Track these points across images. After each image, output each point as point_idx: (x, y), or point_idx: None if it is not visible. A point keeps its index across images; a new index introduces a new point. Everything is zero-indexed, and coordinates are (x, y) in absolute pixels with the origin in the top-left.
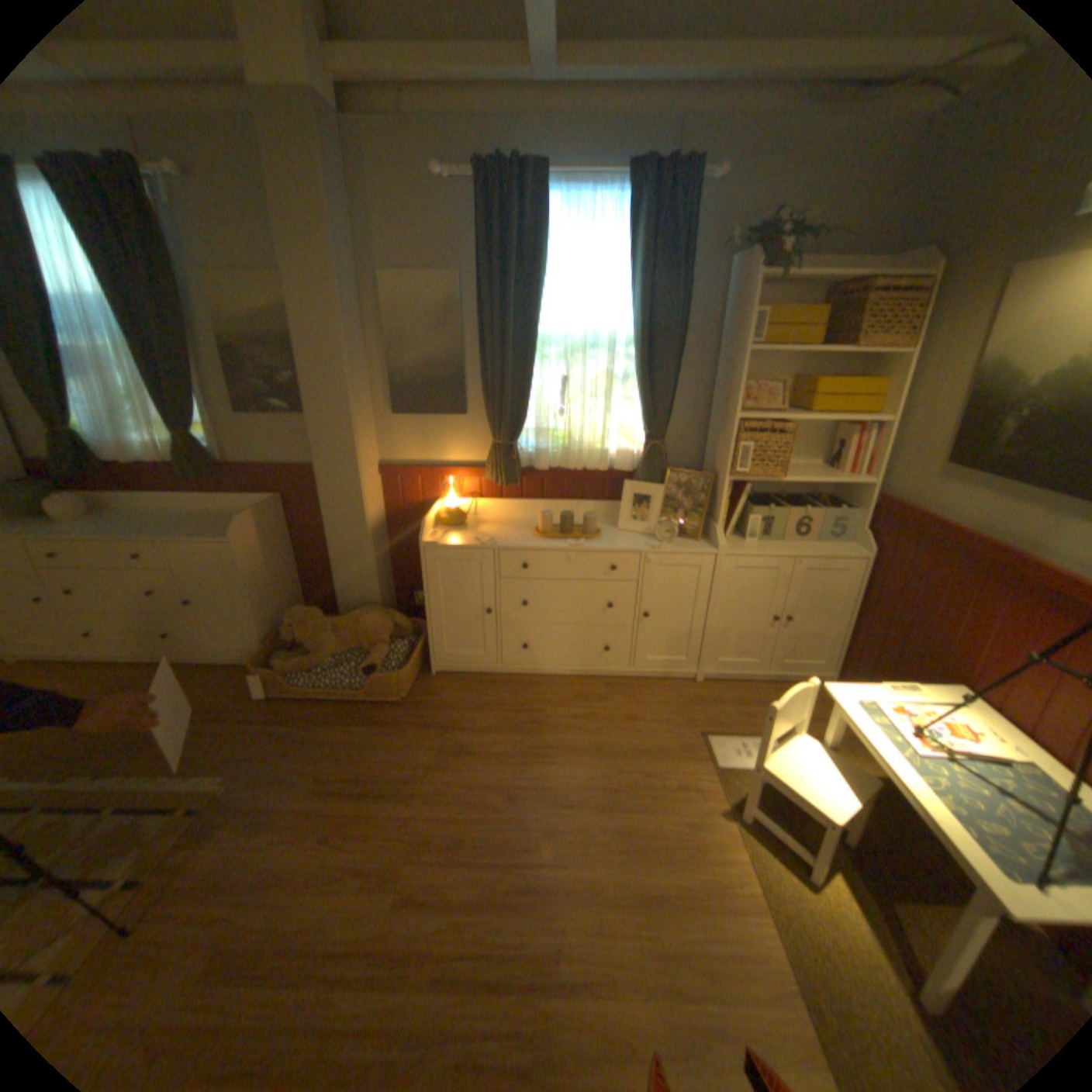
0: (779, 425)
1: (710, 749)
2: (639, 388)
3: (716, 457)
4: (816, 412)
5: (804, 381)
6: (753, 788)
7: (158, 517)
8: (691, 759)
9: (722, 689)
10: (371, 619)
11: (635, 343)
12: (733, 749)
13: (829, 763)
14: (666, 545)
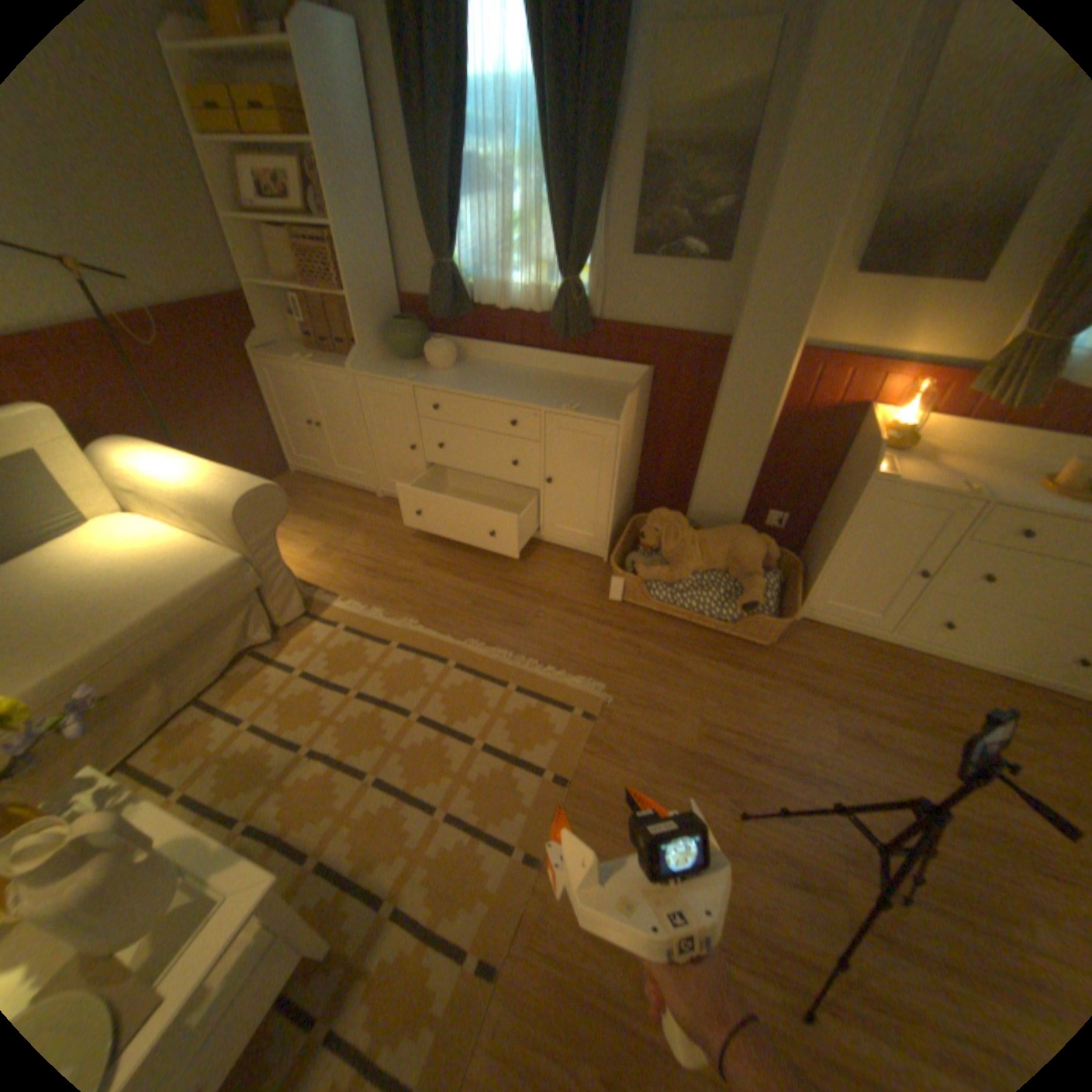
0: None
1: None
2: None
3: None
4: None
5: None
6: None
7: (522, 375)
8: None
9: None
10: (748, 542)
11: None
12: None
13: None
14: None
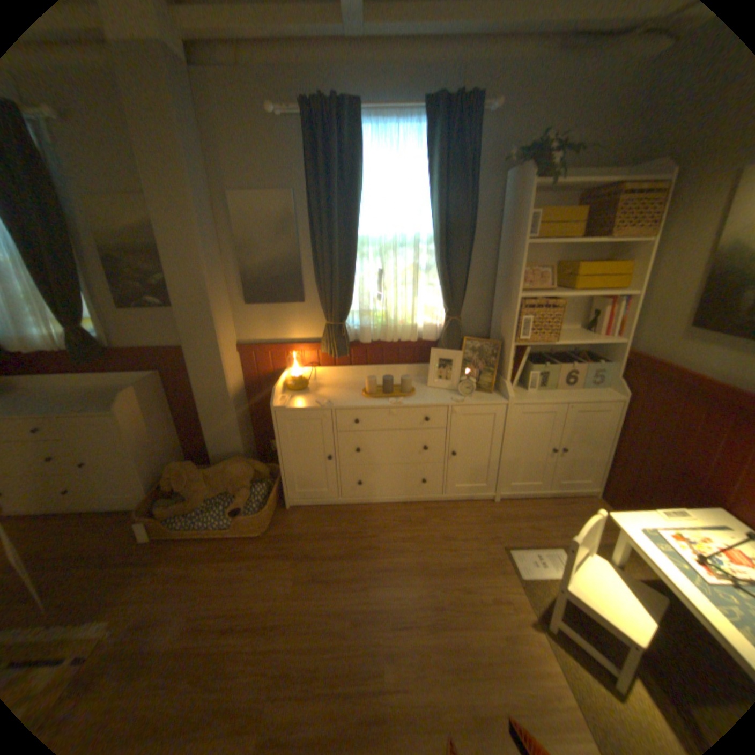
0: (550, 301)
1: (514, 562)
2: (440, 276)
3: (502, 327)
4: (579, 289)
5: (567, 266)
6: (553, 597)
7: (58, 394)
8: (500, 573)
9: (516, 507)
10: (235, 468)
11: (435, 241)
12: (532, 561)
13: (621, 581)
14: (468, 398)
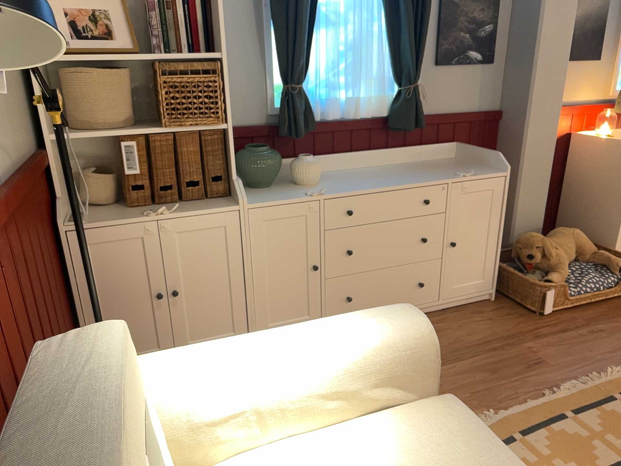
0: None
1: None
2: None
3: None
4: None
5: None
6: None
7: (374, 172)
8: None
9: None
10: (580, 234)
11: None
12: None
13: None
14: None
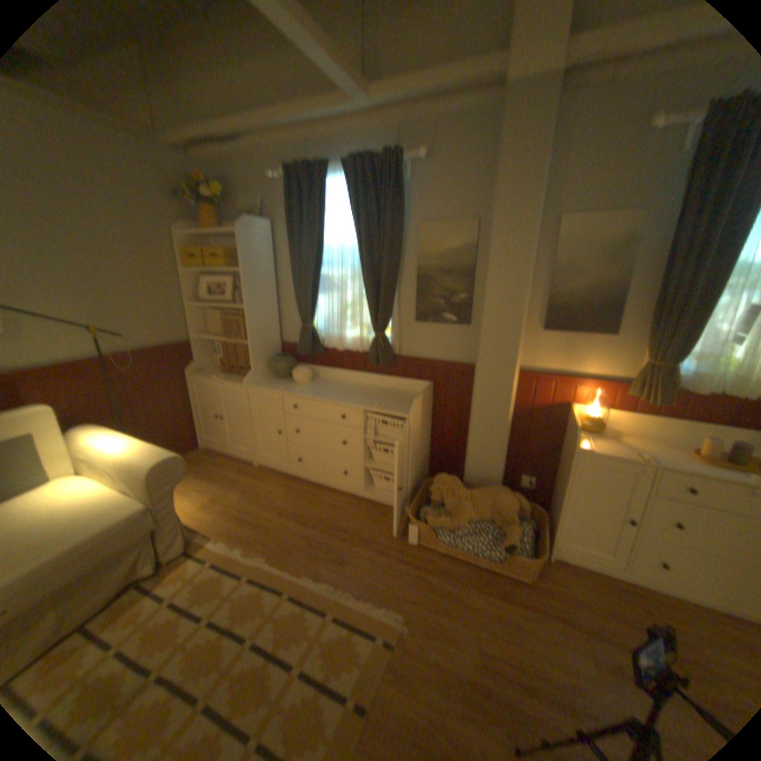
0: None
1: None
2: None
3: None
4: None
5: None
6: None
7: (352, 388)
8: None
9: None
10: (506, 499)
11: None
12: None
13: None
14: None
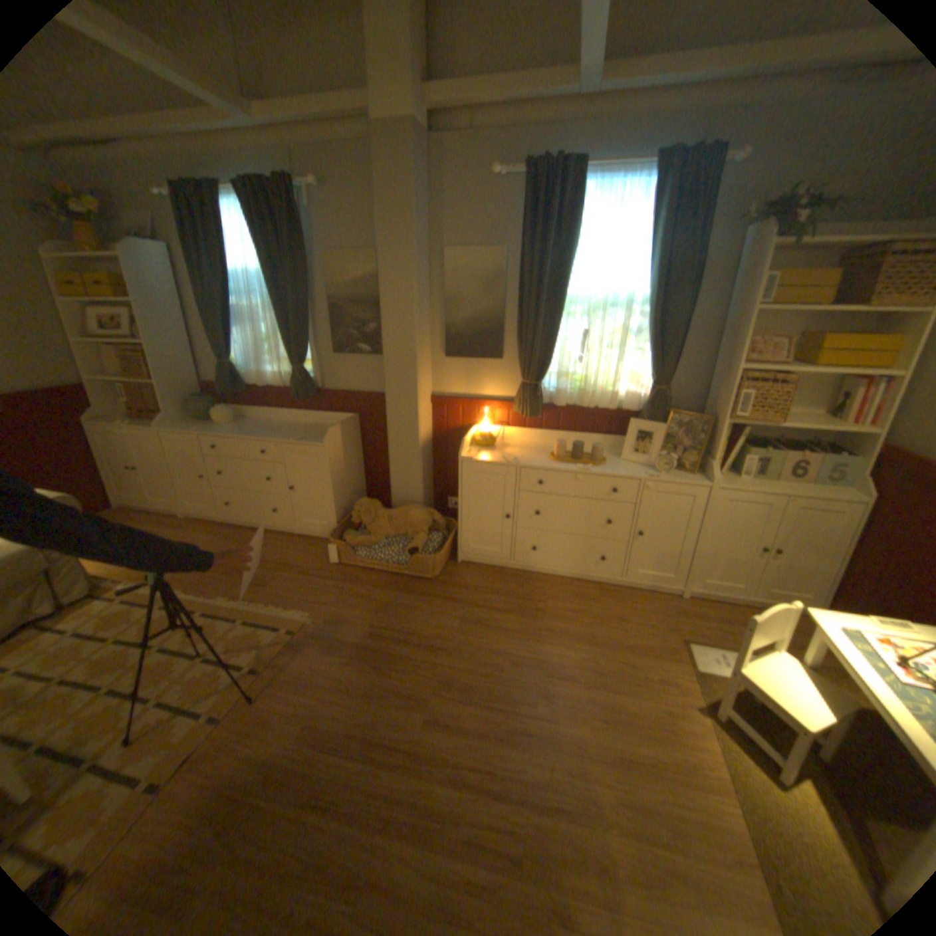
0: (782, 376)
1: (691, 655)
2: (651, 341)
3: (717, 402)
4: (821, 365)
5: (810, 337)
6: (729, 693)
7: (277, 426)
8: (673, 660)
9: (707, 607)
10: (416, 513)
11: (650, 303)
12: (713, 658)
13: (807, 679)
14: (664, 475)
